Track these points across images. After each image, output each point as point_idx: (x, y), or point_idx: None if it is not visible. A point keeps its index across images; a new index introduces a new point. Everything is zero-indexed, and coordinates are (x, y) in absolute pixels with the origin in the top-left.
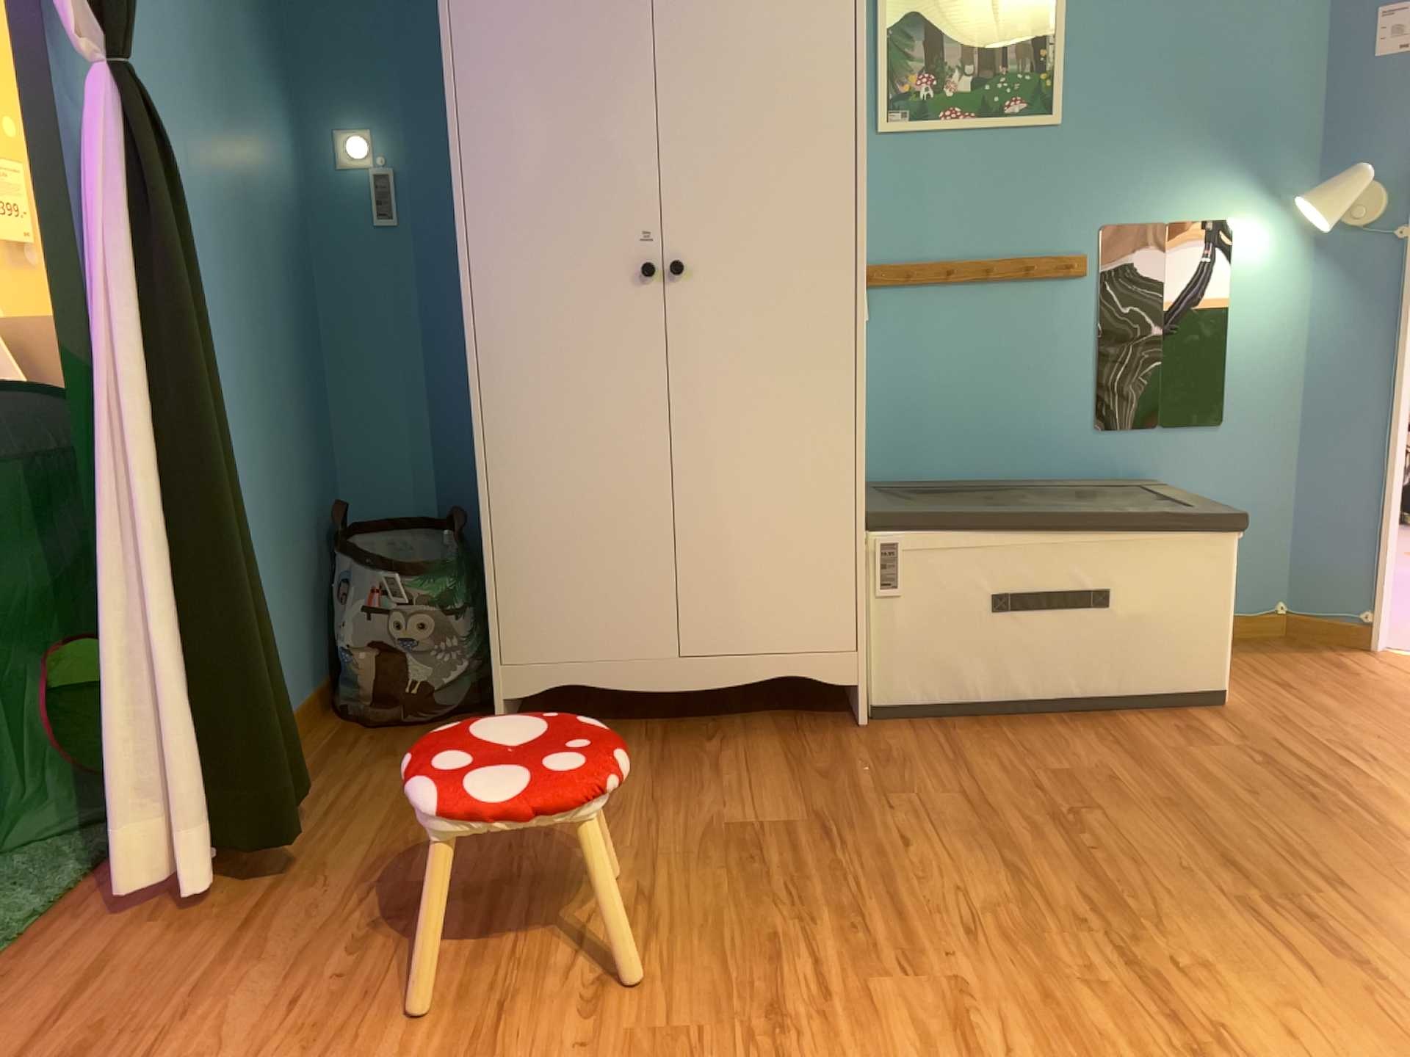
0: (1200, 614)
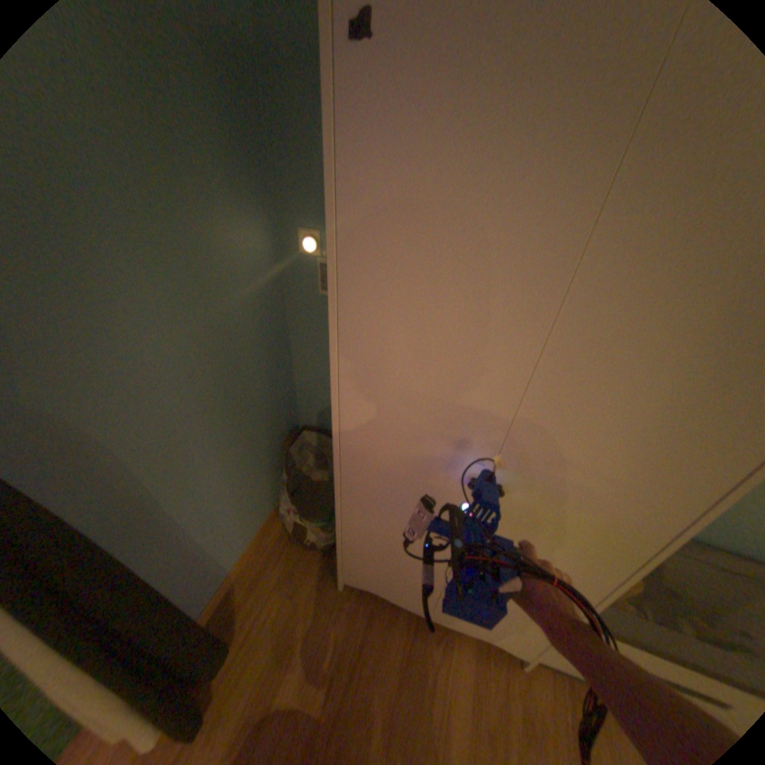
0: None
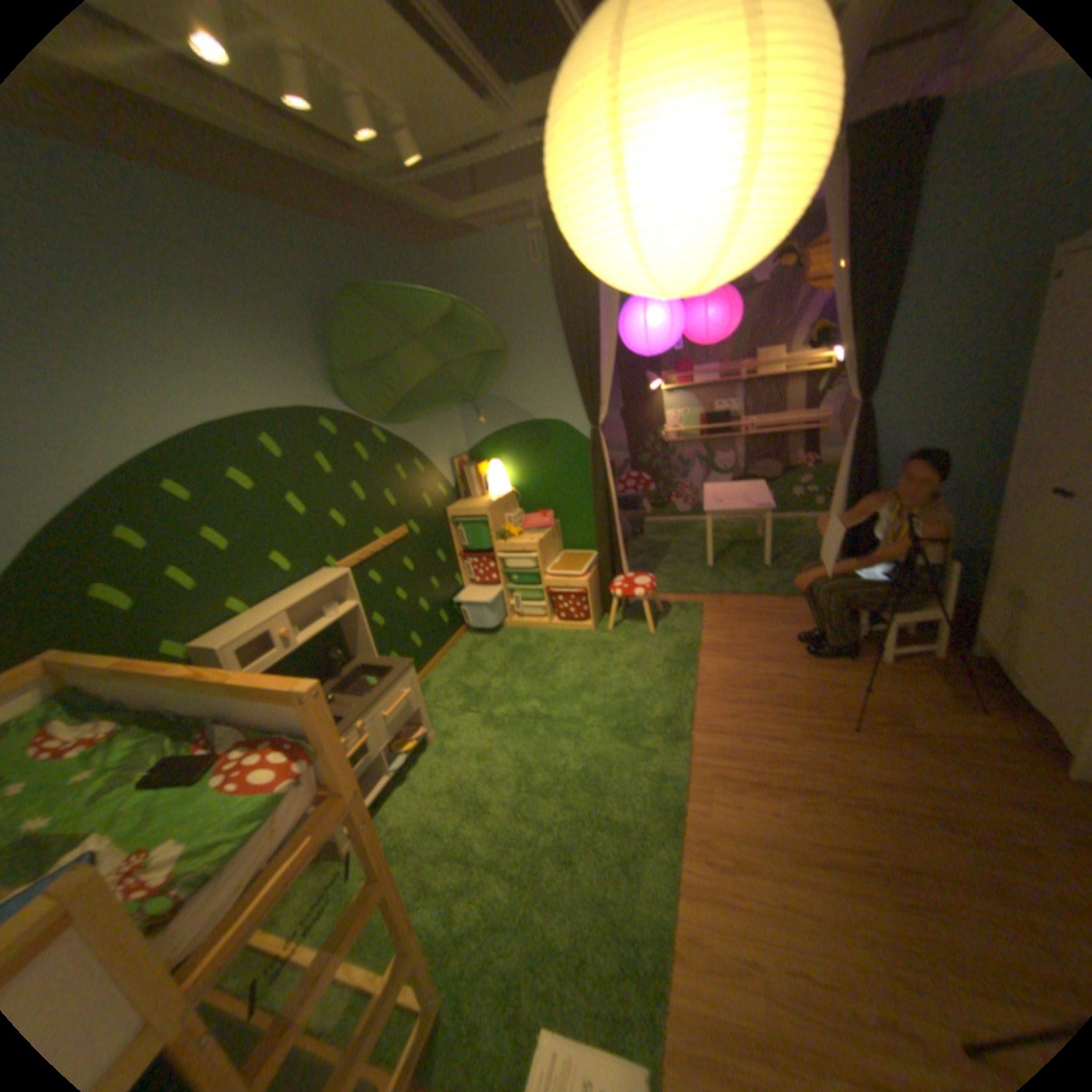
0: None
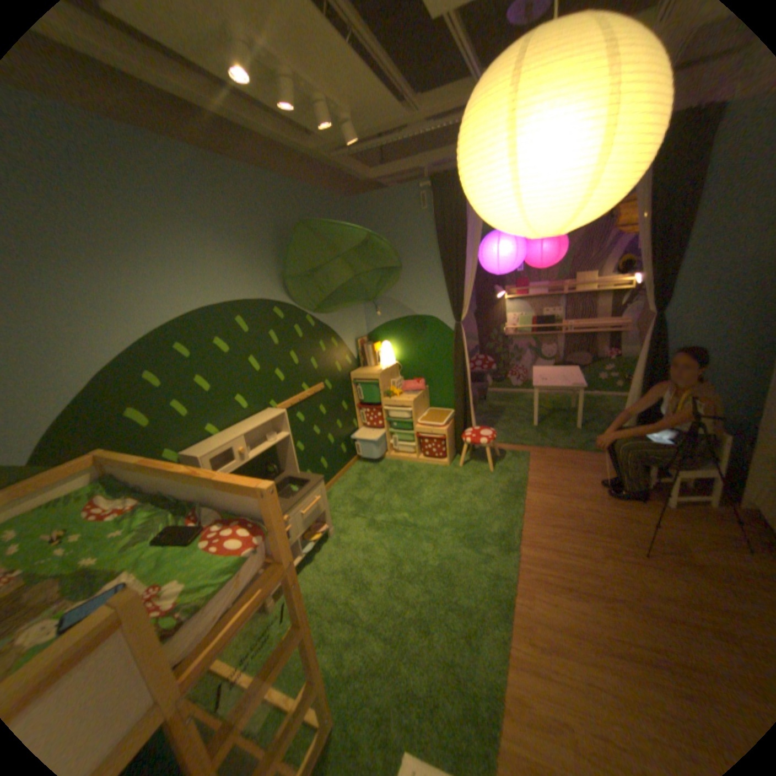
0: None
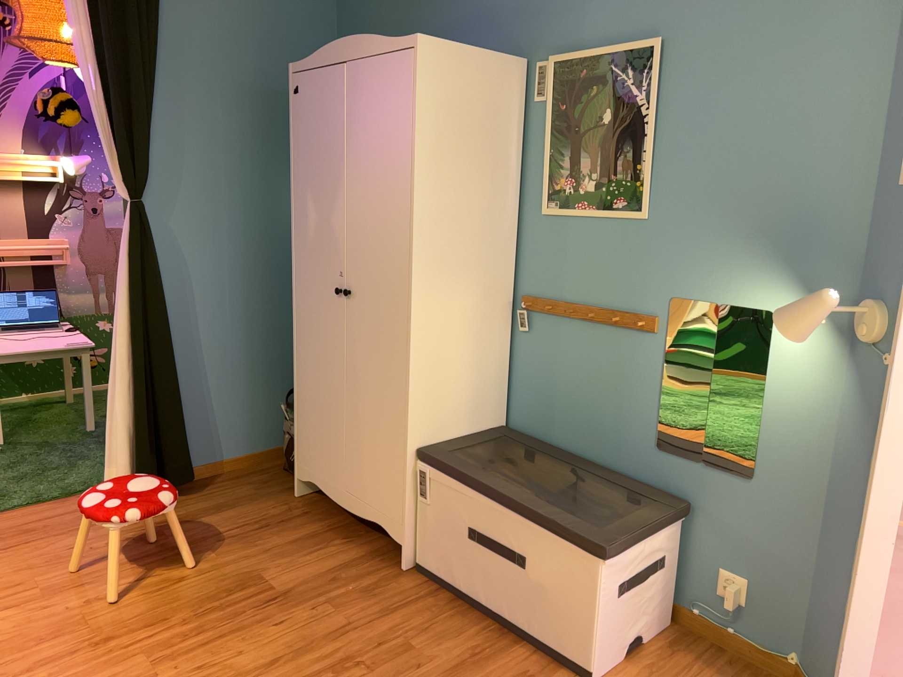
0: (582, 606)
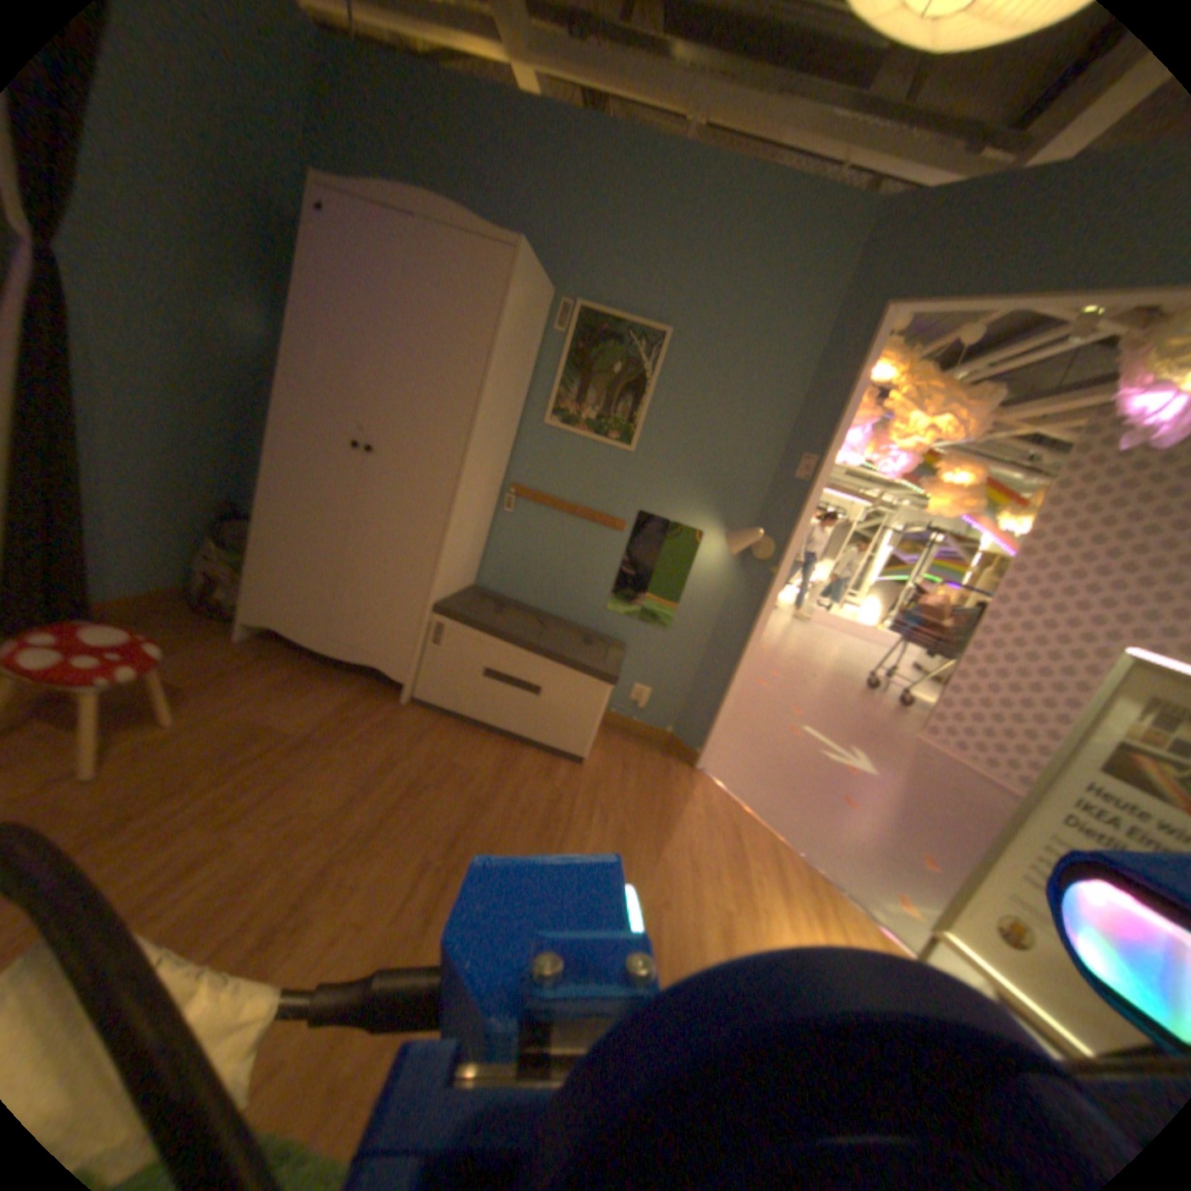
0: (586, 717)
